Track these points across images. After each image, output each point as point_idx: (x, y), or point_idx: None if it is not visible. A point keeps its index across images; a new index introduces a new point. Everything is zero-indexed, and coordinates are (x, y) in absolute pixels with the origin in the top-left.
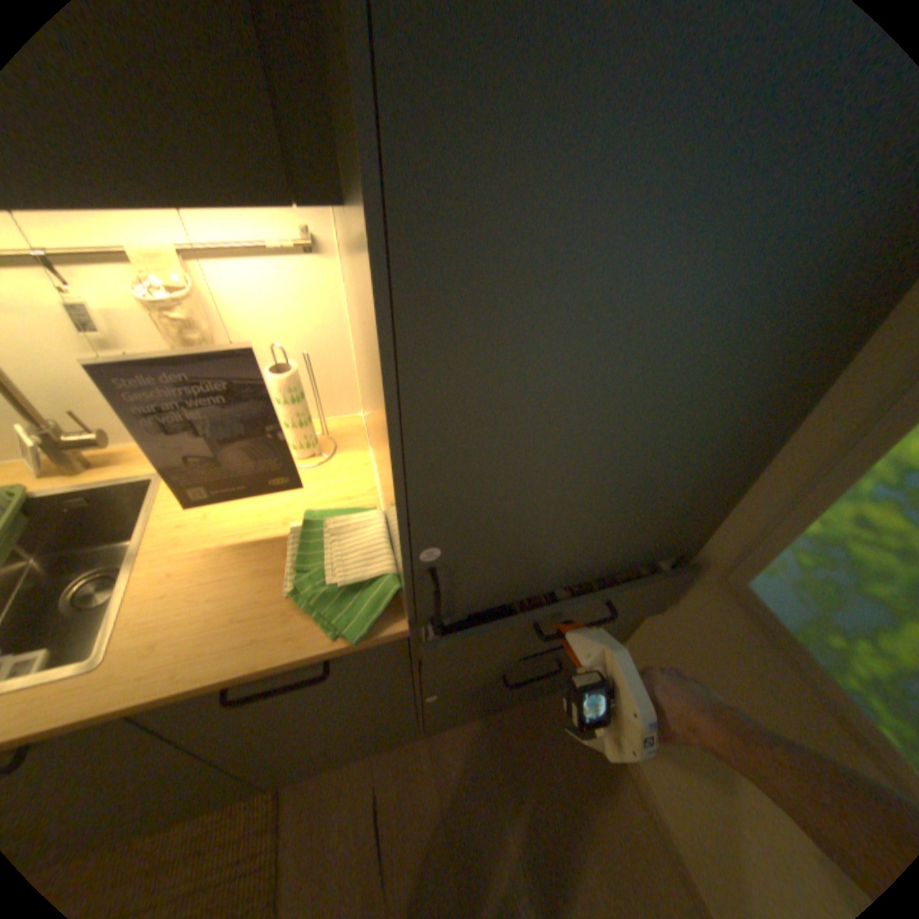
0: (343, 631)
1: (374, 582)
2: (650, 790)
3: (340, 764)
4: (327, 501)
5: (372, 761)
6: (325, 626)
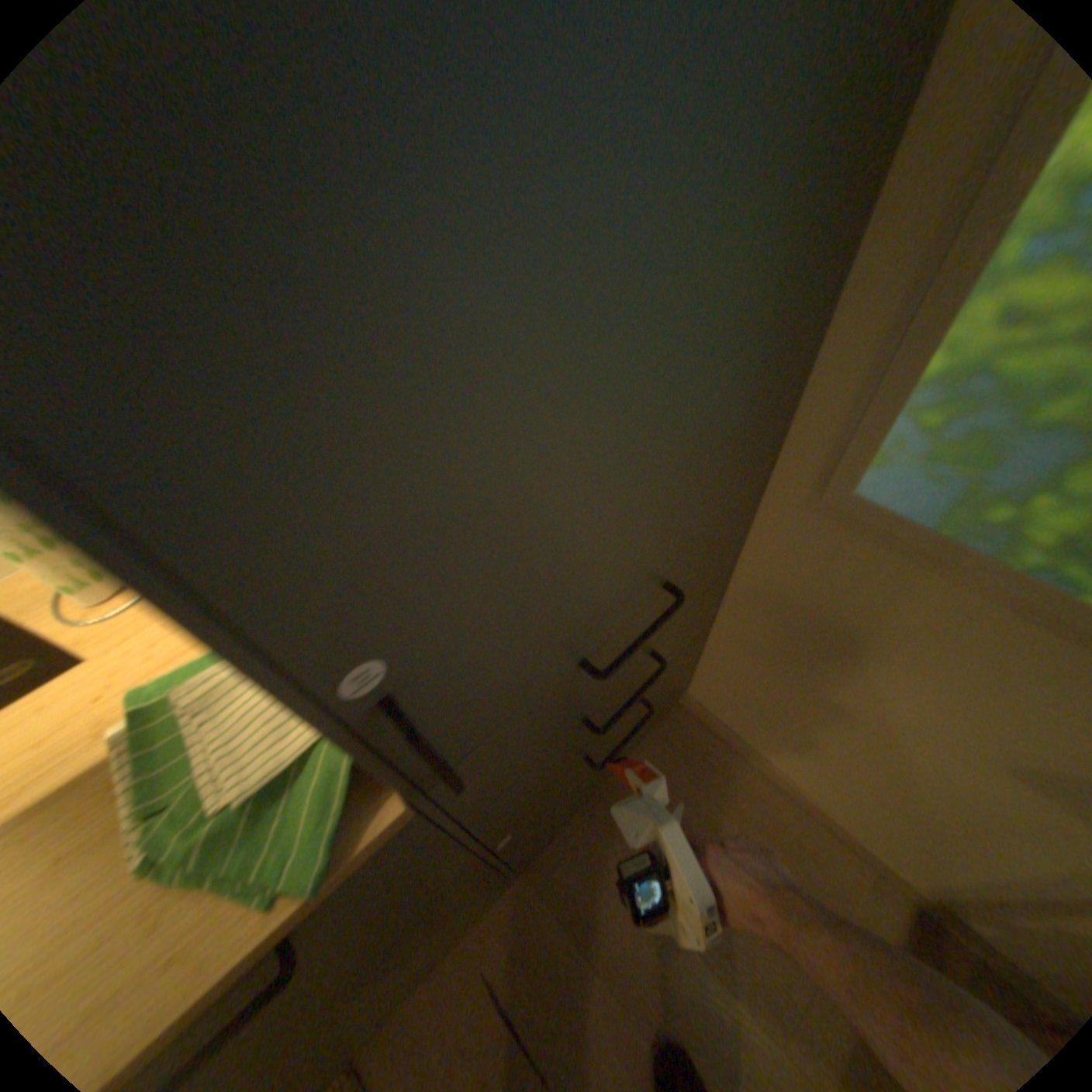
0: (279, 882)
1: (306, 761)
2: (789, 782)
3: (422, 972)
4: (171, 656)
5: (462, 942)
6: (239, 891)
